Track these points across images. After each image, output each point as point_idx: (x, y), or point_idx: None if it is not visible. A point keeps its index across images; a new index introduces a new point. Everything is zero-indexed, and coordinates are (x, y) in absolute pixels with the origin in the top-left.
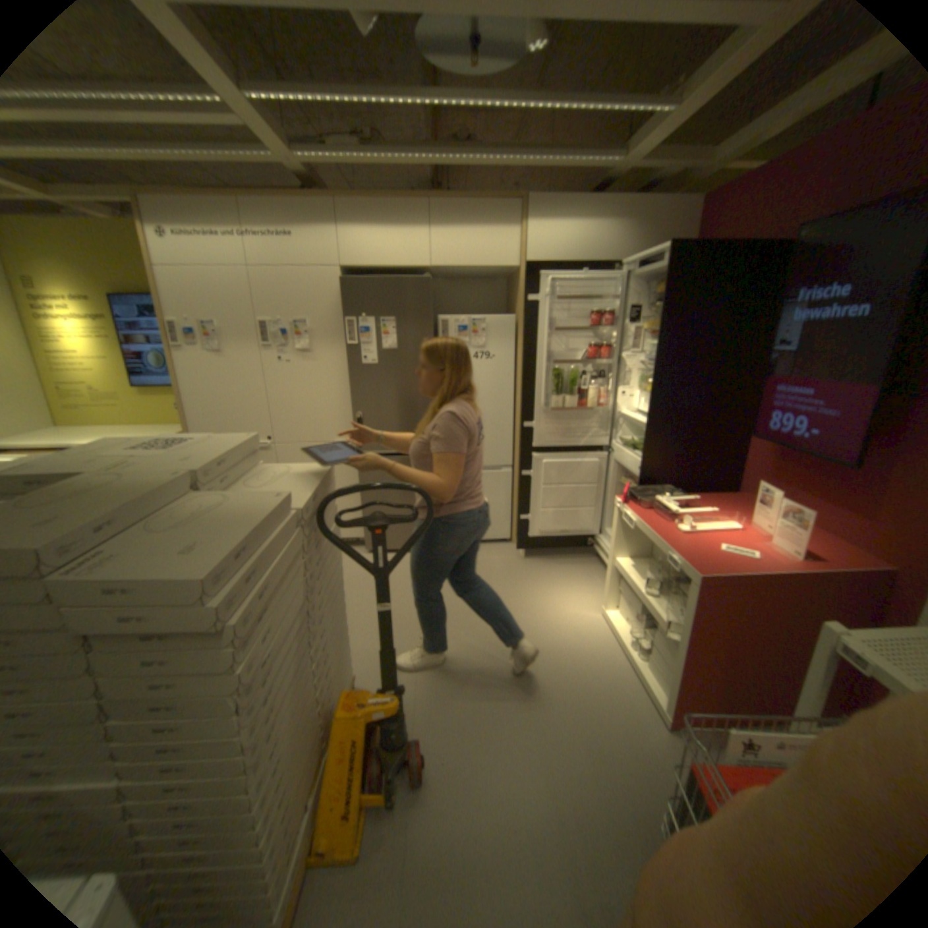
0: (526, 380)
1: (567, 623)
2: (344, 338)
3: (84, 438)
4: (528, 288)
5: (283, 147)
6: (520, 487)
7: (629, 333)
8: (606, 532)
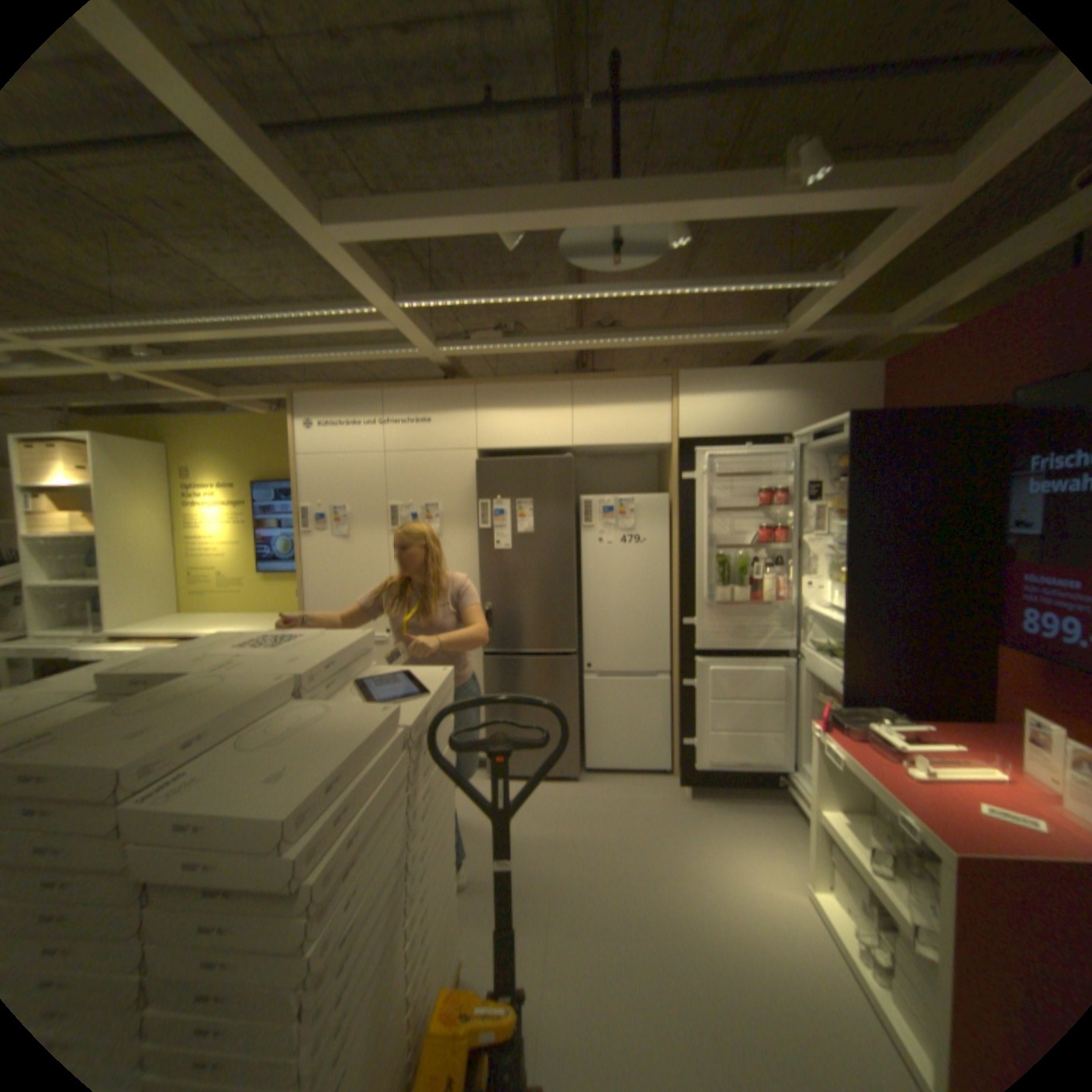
0: (683, 568)
1: (756, 908)
2: (475, 522)
3: (199, 627)
4: (681, 466)
5: (429, 345)
6: (680, 701)
7: (808, 513)
8: (804, 770)
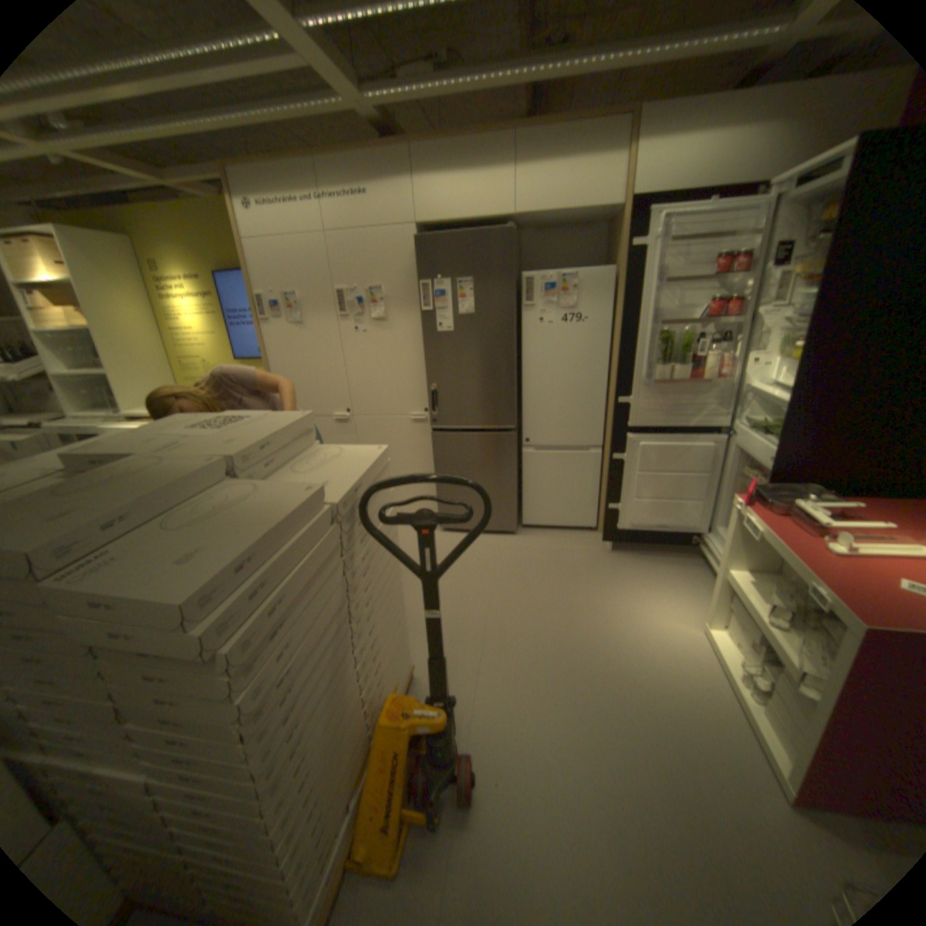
0: (624, 346)
1: (657, 637)
2: (418, 304)
3: None
4: (633, 231)
5: (349, 88)
6: (609, 472)
7: (770, 281)
8: (717, 531)
